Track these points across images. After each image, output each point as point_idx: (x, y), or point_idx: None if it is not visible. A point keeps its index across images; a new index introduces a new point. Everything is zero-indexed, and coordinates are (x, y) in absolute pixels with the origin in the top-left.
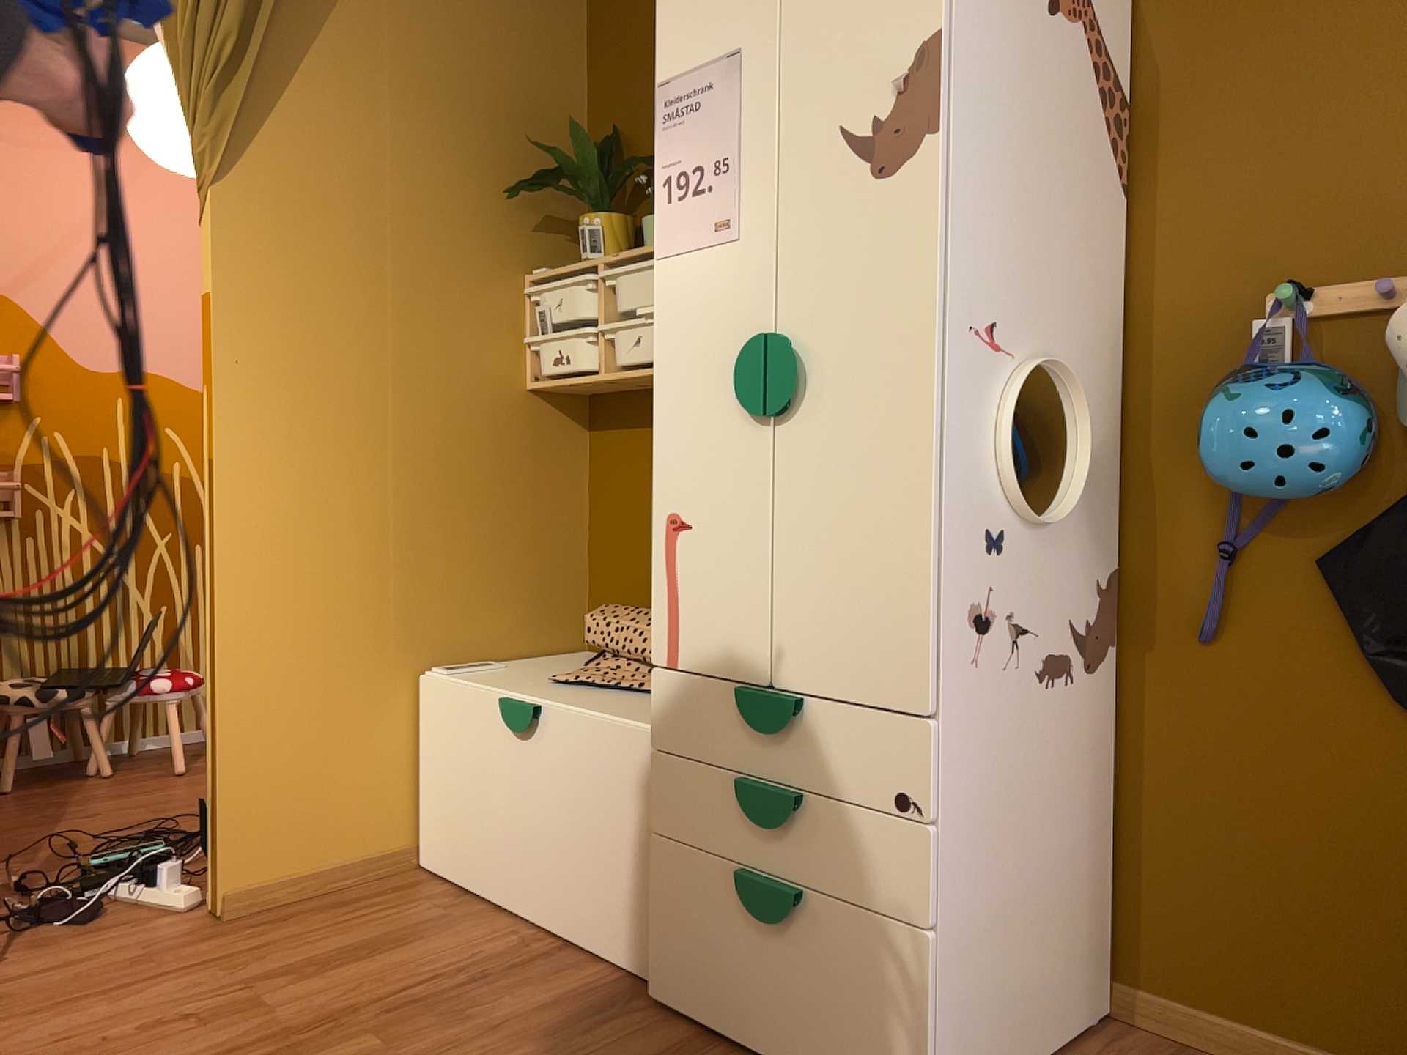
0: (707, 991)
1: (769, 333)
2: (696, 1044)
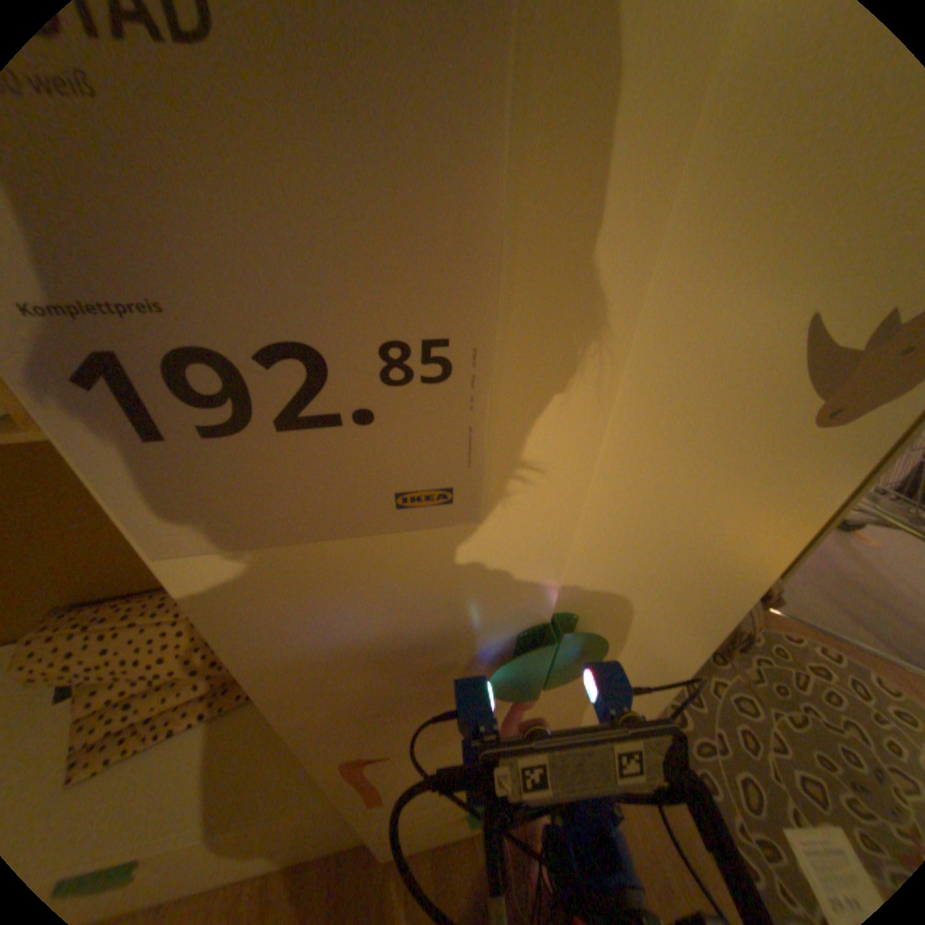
0: (435, 842)
1: (553, 623)
2: (438, 860)
